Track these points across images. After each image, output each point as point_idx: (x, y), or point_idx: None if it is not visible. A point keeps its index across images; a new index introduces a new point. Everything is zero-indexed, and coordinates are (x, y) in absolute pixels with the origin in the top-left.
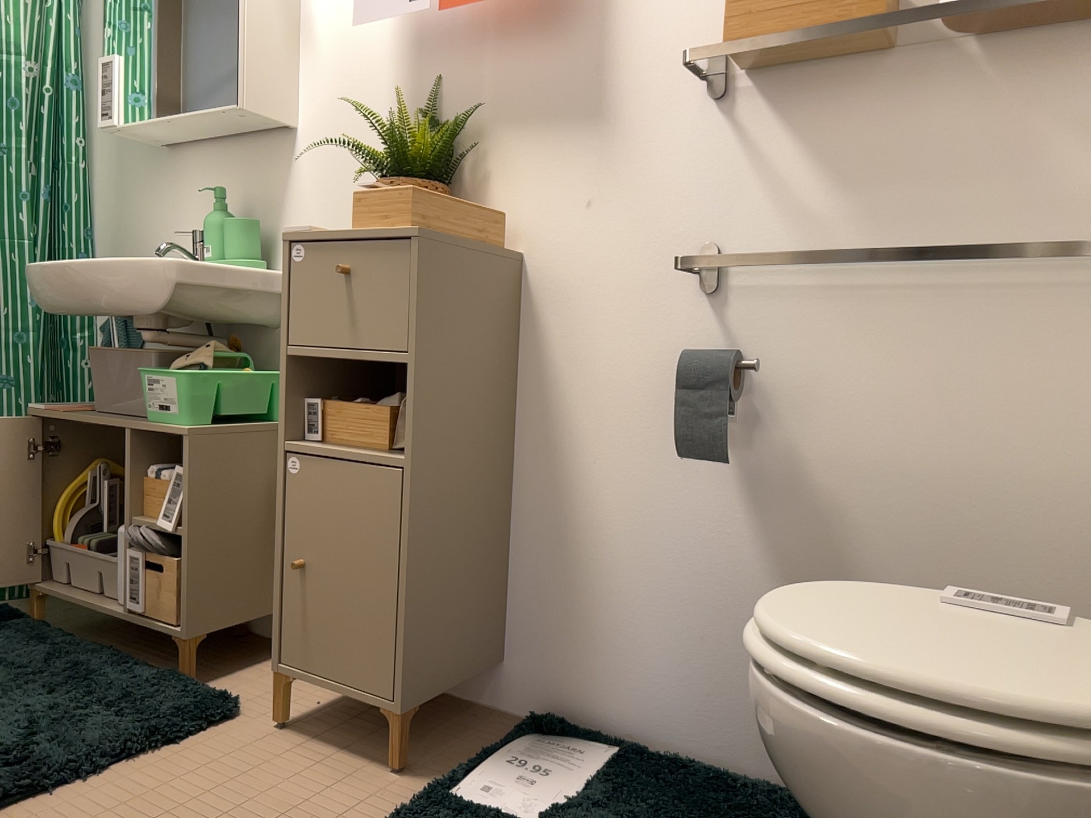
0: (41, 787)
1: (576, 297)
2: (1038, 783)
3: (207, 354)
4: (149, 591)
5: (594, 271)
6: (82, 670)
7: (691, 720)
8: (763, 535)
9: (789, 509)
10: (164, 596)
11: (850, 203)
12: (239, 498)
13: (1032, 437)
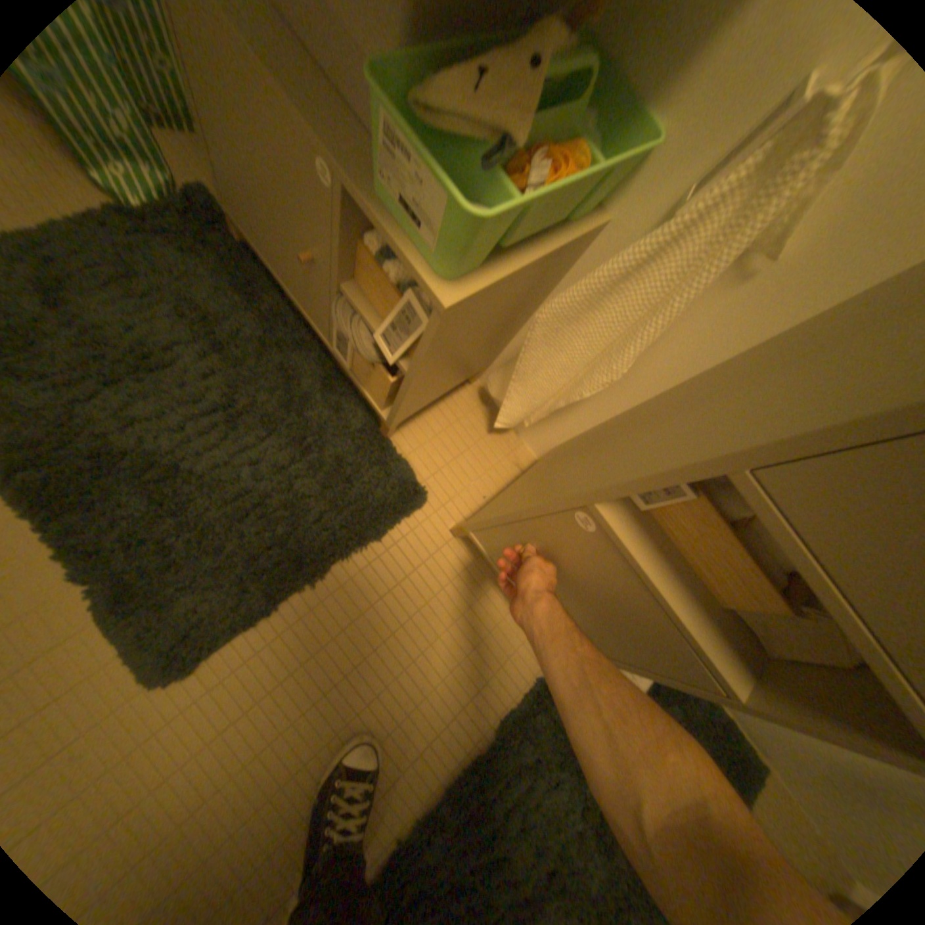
0: (285, 607)
1: None
2: None
3: (532, 88)
4: (359, 361)
5: None
6: (296, 391)
7: None
8: None
9: None
10: (376, 382)
11: None
12: (481, 332)
13: None
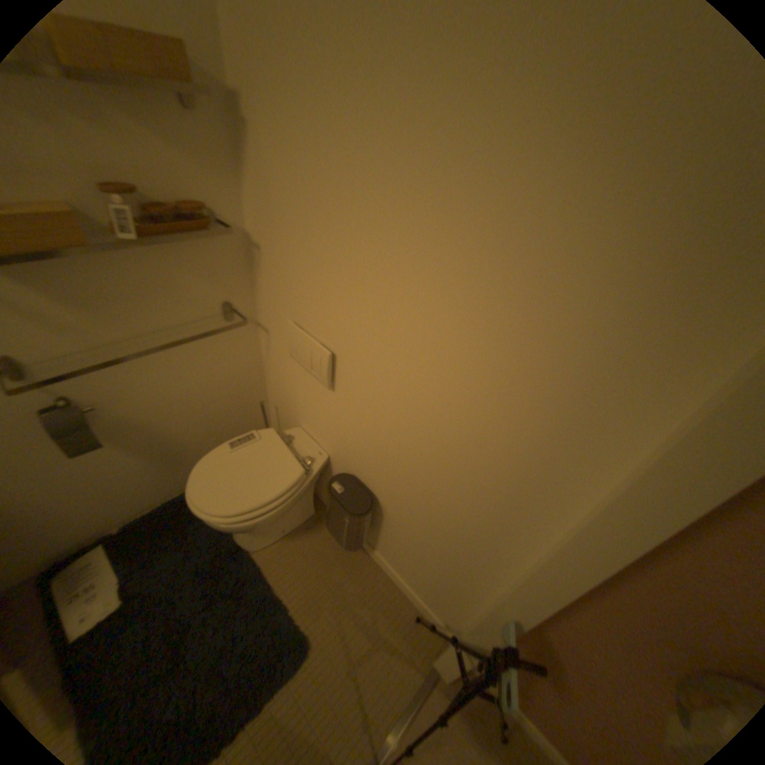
0: None
1: None
2: (291, 496)
3: None
4: None
5: None
6: None
7: (118, 513)
8: (117, 449)
9: (125, 435)
10: None
11: (89, 315)
12: None
13: (205, 373)
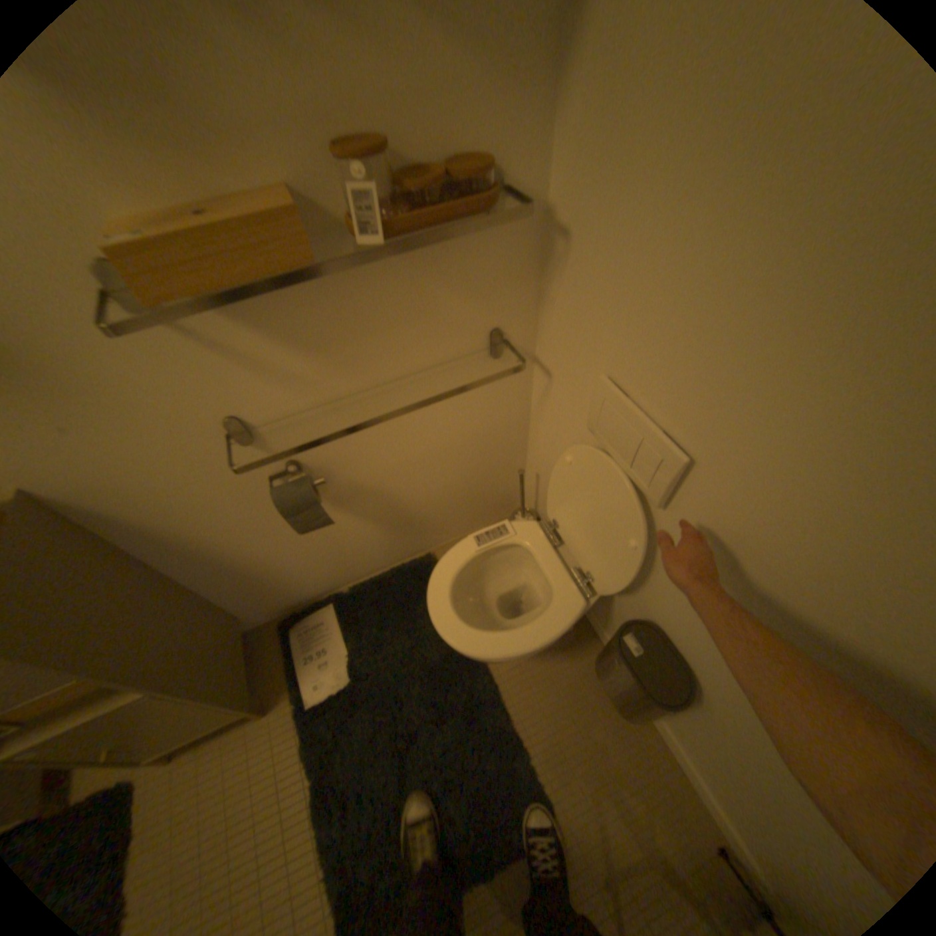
0: None
1: (125, 487)
2: (558, 633)
3: None
4: None
5: (126, 467)
6: None
7: (351, 572)
8: (351, 514)
9: (359, 500)
10: None
11: (323, 359)
12: None
13: (456, 428)
